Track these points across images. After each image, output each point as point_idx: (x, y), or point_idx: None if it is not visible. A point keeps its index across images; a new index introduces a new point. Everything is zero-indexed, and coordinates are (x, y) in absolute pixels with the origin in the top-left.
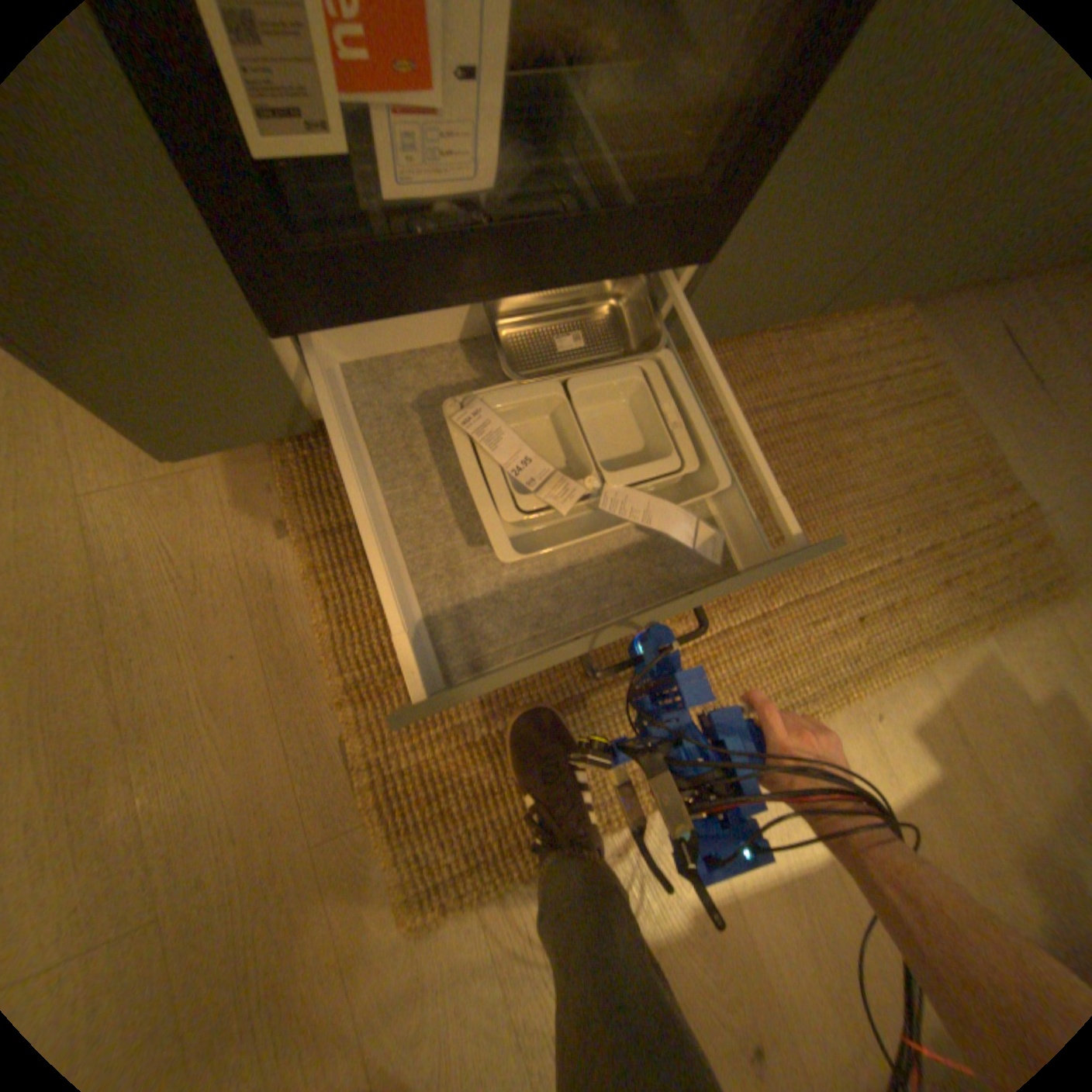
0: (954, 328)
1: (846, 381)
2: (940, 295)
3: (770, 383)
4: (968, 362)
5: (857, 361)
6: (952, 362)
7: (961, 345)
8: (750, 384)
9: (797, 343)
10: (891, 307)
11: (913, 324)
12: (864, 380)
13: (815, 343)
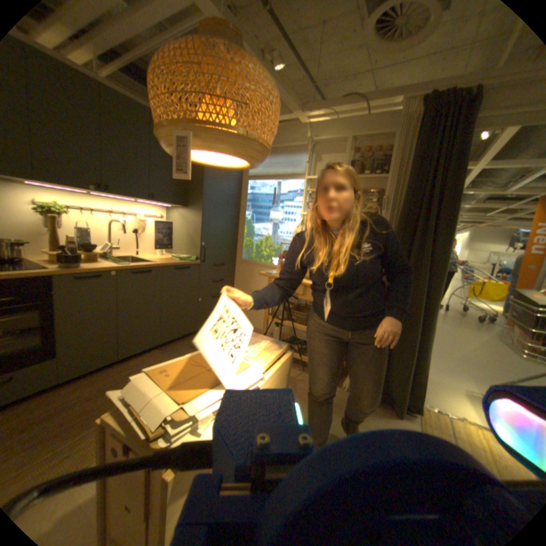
0: (174, 349)
1: (137, 369)
2: (169, 346)
3: (111, 378)
4: (178, 353)
5: (141, 364)
6: (173, 355)
7: (176, 351)
8: (103, 380)
9: (121, 368)
10: (152, 352)
11: (159, 353)
12: (143, 367)
13: (127, 366)
